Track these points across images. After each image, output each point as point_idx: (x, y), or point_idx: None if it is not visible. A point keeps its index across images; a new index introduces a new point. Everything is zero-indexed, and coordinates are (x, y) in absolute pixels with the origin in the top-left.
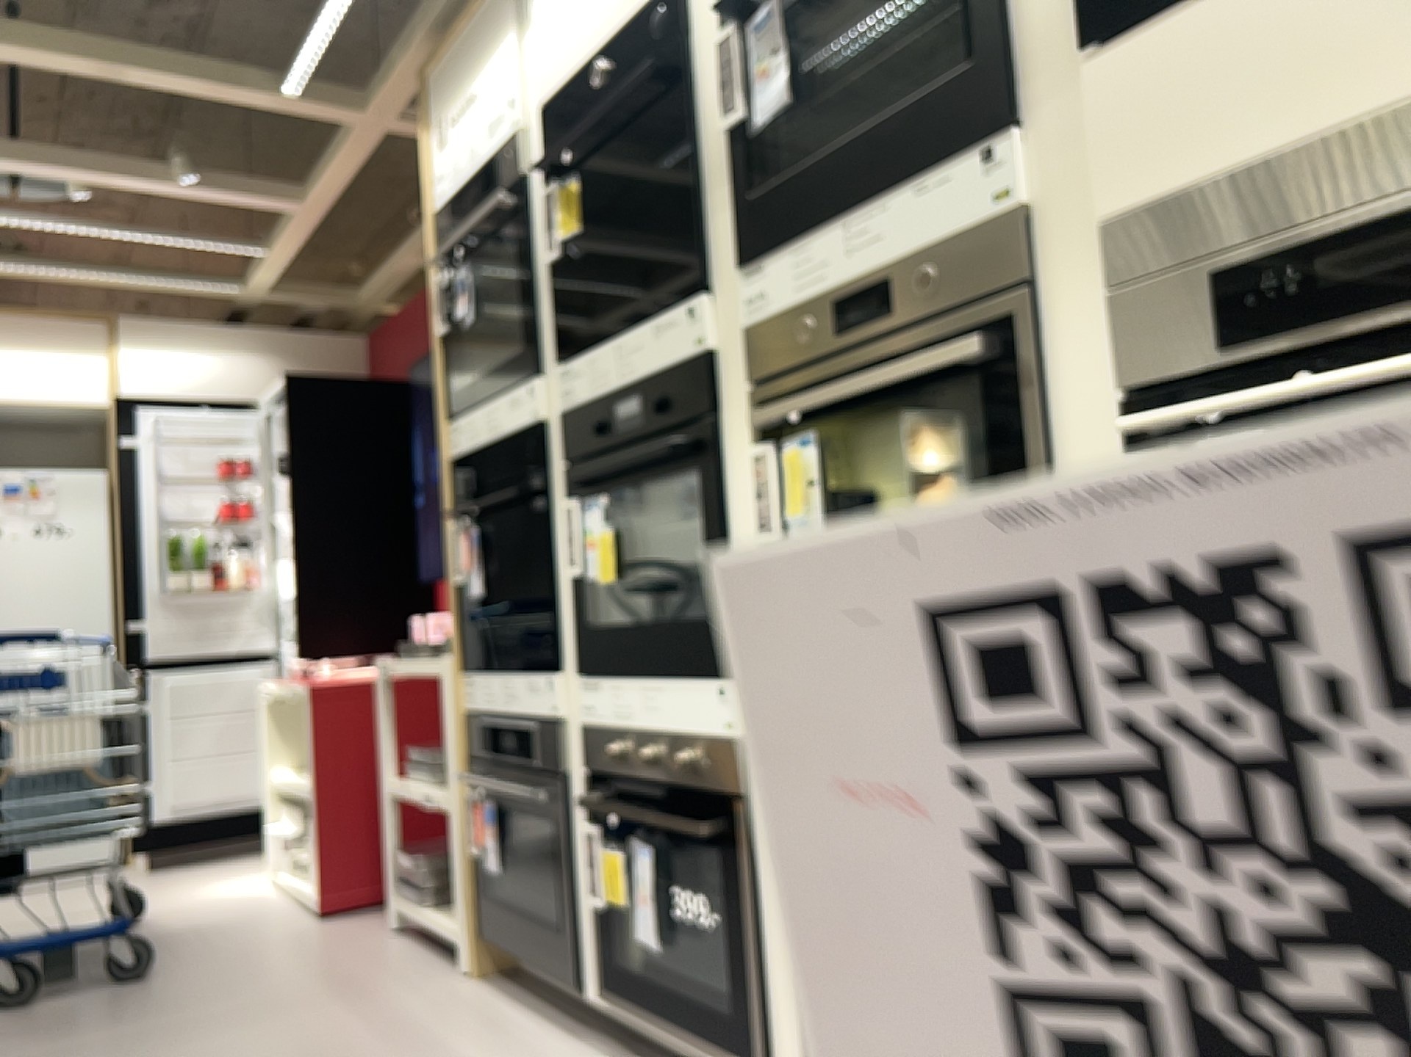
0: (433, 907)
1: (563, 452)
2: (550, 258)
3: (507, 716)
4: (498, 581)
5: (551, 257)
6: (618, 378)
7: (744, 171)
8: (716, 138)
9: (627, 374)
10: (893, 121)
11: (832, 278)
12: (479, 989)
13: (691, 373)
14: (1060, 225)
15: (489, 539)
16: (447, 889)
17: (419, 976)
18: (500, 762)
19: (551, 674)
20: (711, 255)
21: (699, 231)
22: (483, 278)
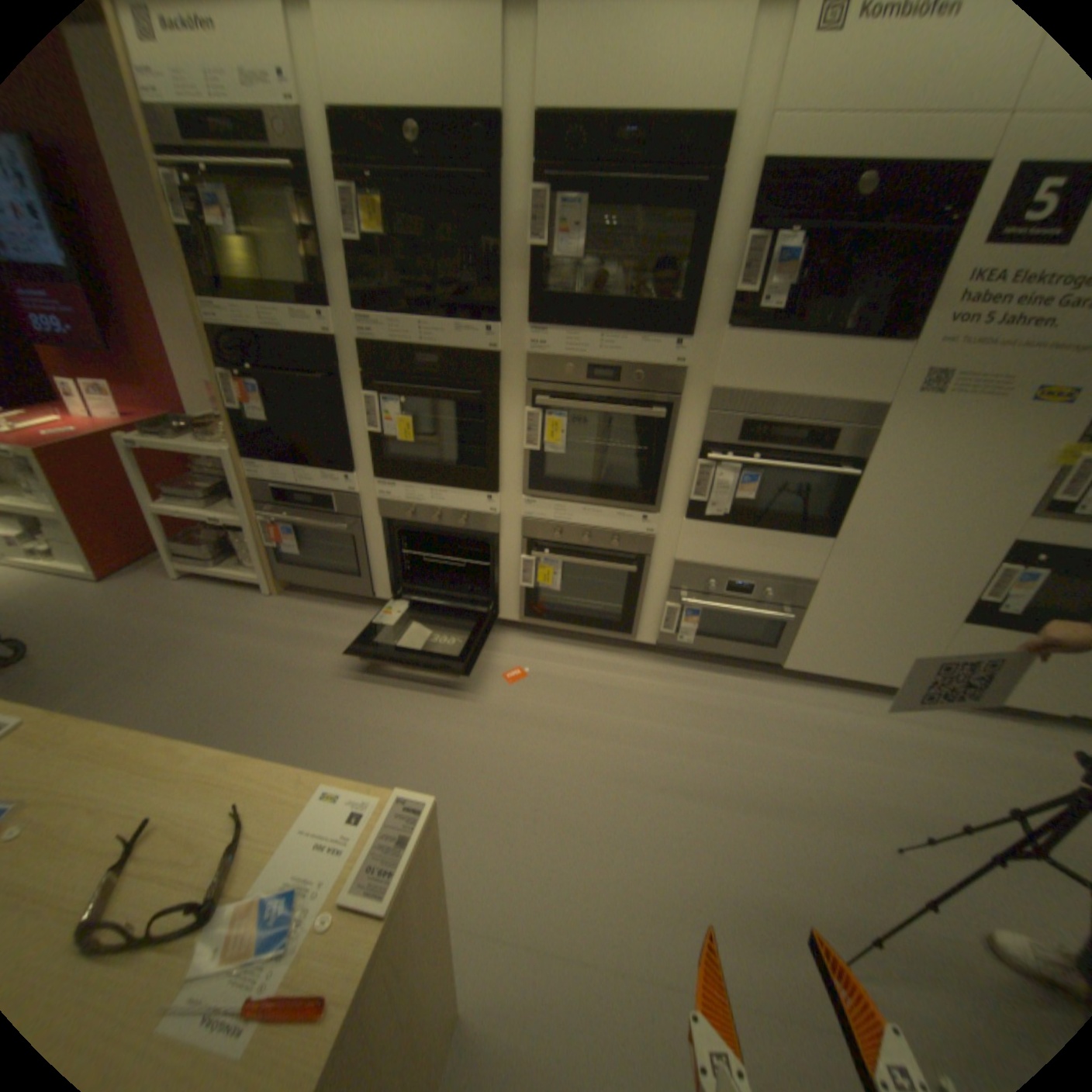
0: (215, 568)
1: (355, 364)
2: (338, 234)
3: (300, 488)
4: (267, 412)
5: (341, 234)
6: (420, 344)
7: (540, 277)
8: (516, 243)
9: (429, 344)
10: (636, 303)
11: (589, 356)
12: (287, 602)
13: (485, 363)
14: (695, 381)
15: (261, 389)
16: (220, 558)
17: (239, 604)
18: (290, 507)
19: (347, 474)
20: (503, 306)
21: (496, 289)
22: (230, 200)
